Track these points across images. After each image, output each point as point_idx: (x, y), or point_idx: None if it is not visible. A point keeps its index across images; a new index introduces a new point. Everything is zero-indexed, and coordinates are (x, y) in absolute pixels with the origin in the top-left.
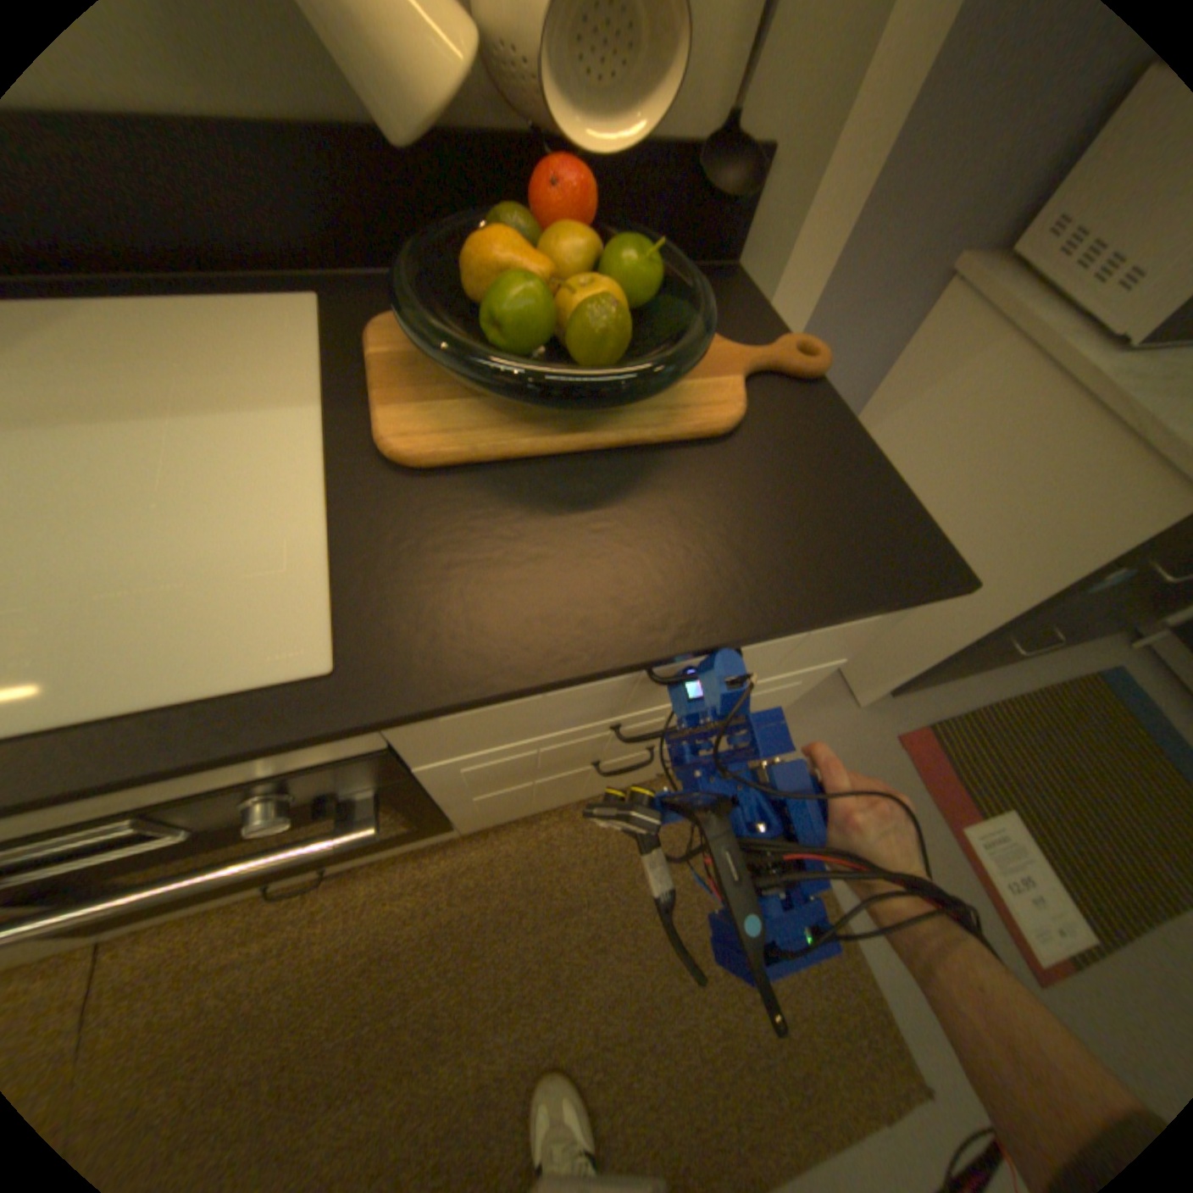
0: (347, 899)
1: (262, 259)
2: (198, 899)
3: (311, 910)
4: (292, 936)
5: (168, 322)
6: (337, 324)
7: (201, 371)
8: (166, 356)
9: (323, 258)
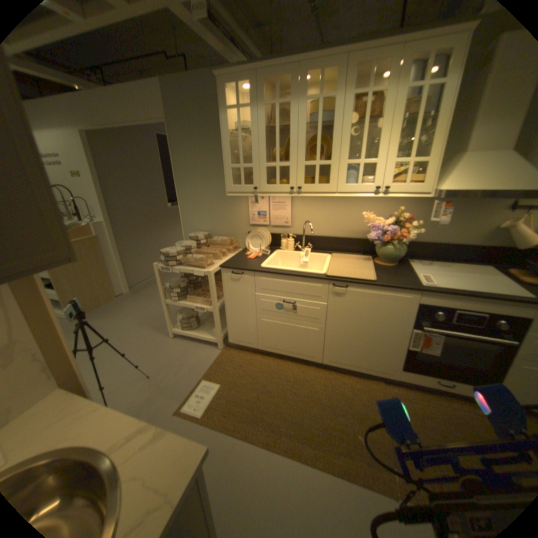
0: (453, 407)
1: (480, 263)
2: (430, 375)
3: (442, 405)
4: (438, 408)
5: (468, 268)
6: (500, 271)
7: (479, 273)
8: (471, 271)
9: (491, 264)
